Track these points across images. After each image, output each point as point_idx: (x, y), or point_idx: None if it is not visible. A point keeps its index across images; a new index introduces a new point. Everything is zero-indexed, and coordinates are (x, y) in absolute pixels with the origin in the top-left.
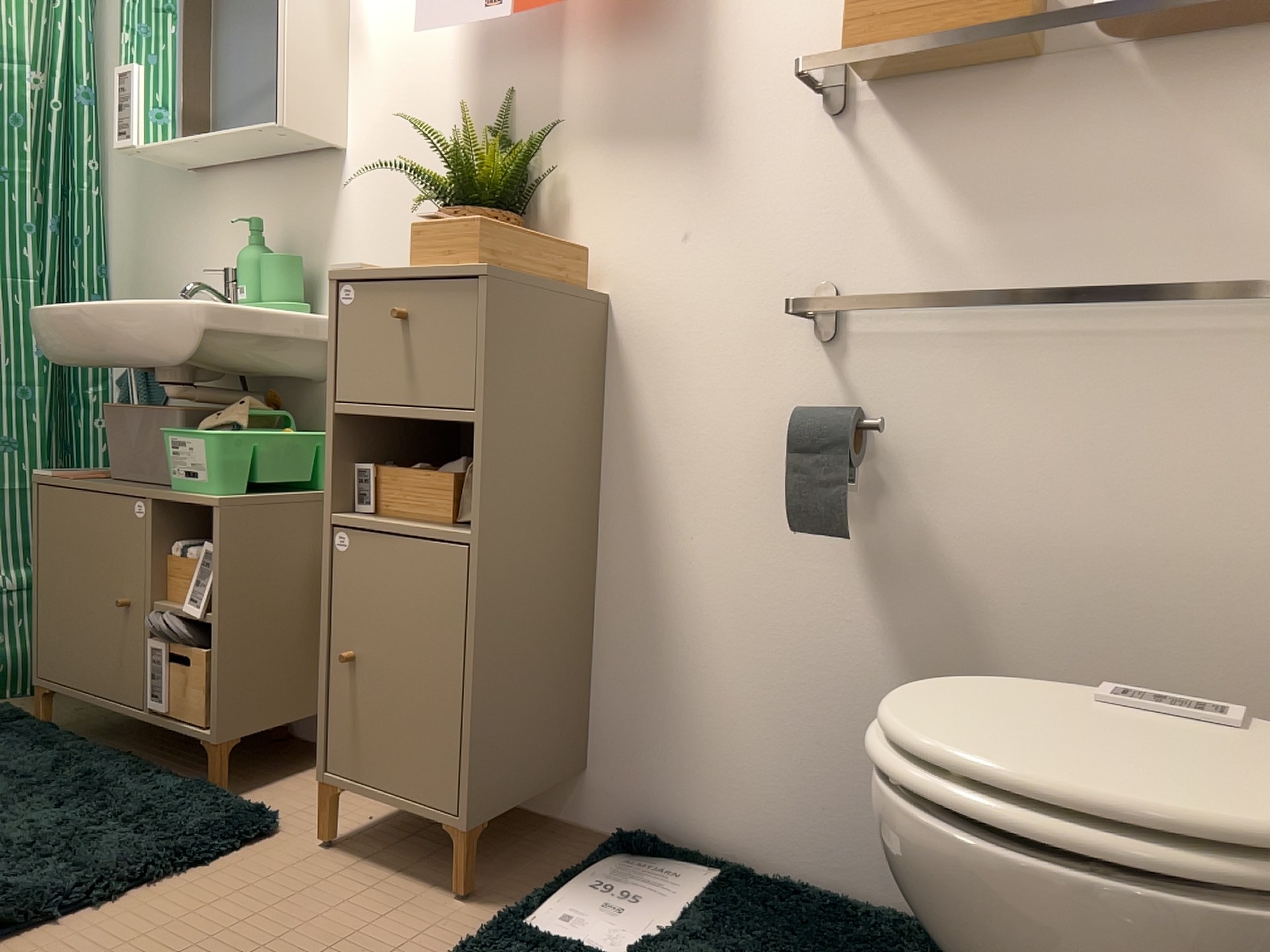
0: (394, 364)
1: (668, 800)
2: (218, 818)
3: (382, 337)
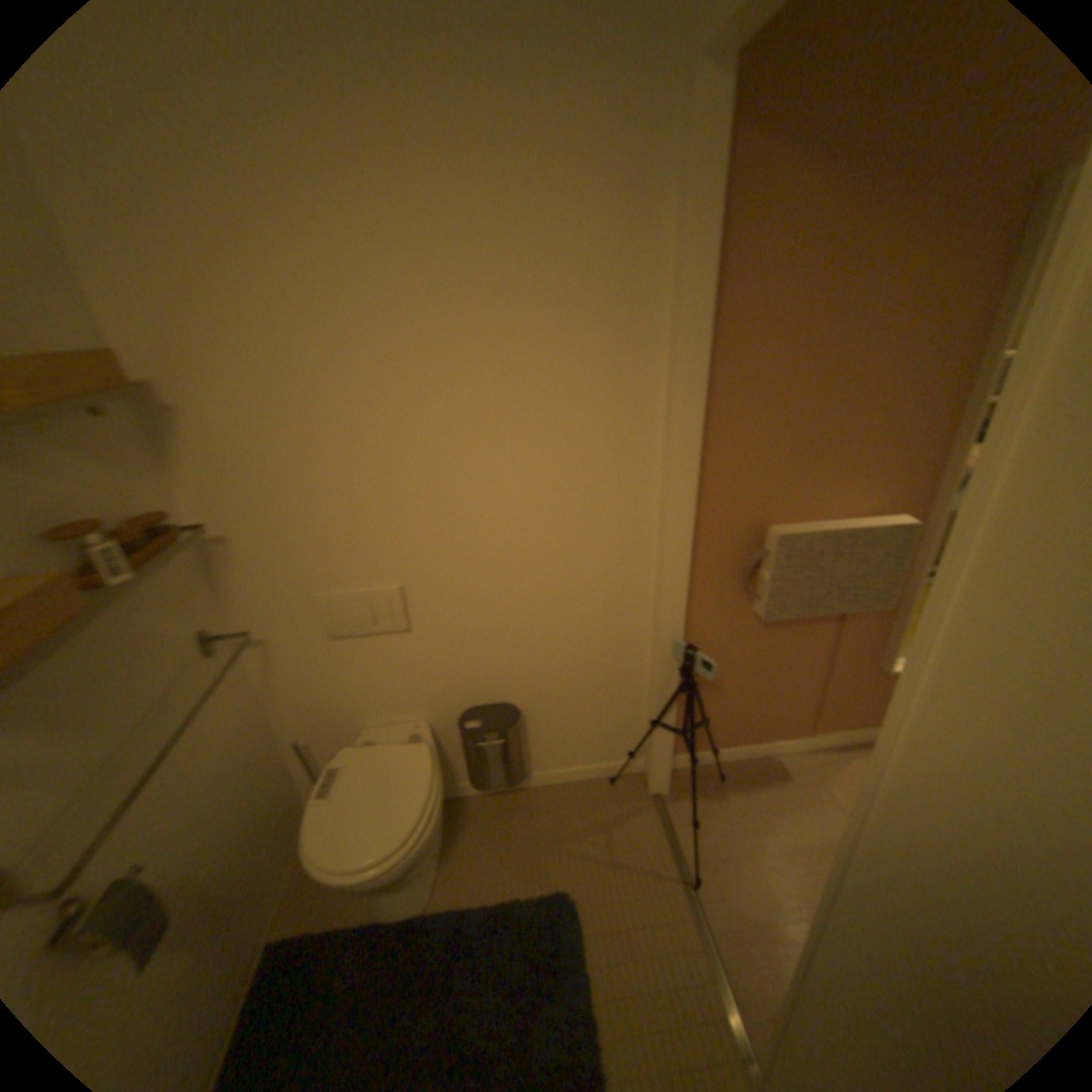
0: None
1: None
2: None
3: None
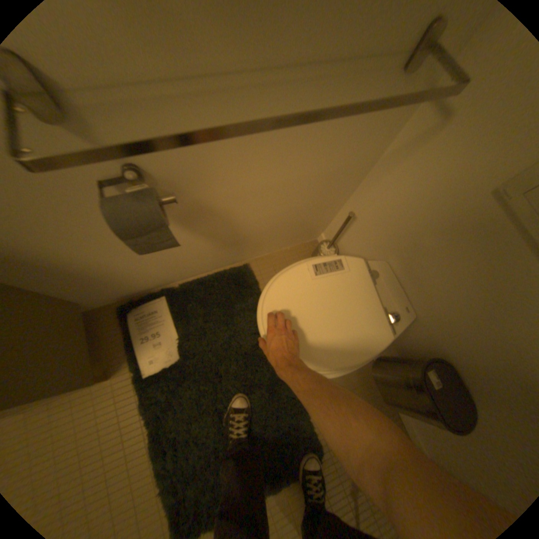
0: None
1: (125, 290)
2: None
3: None
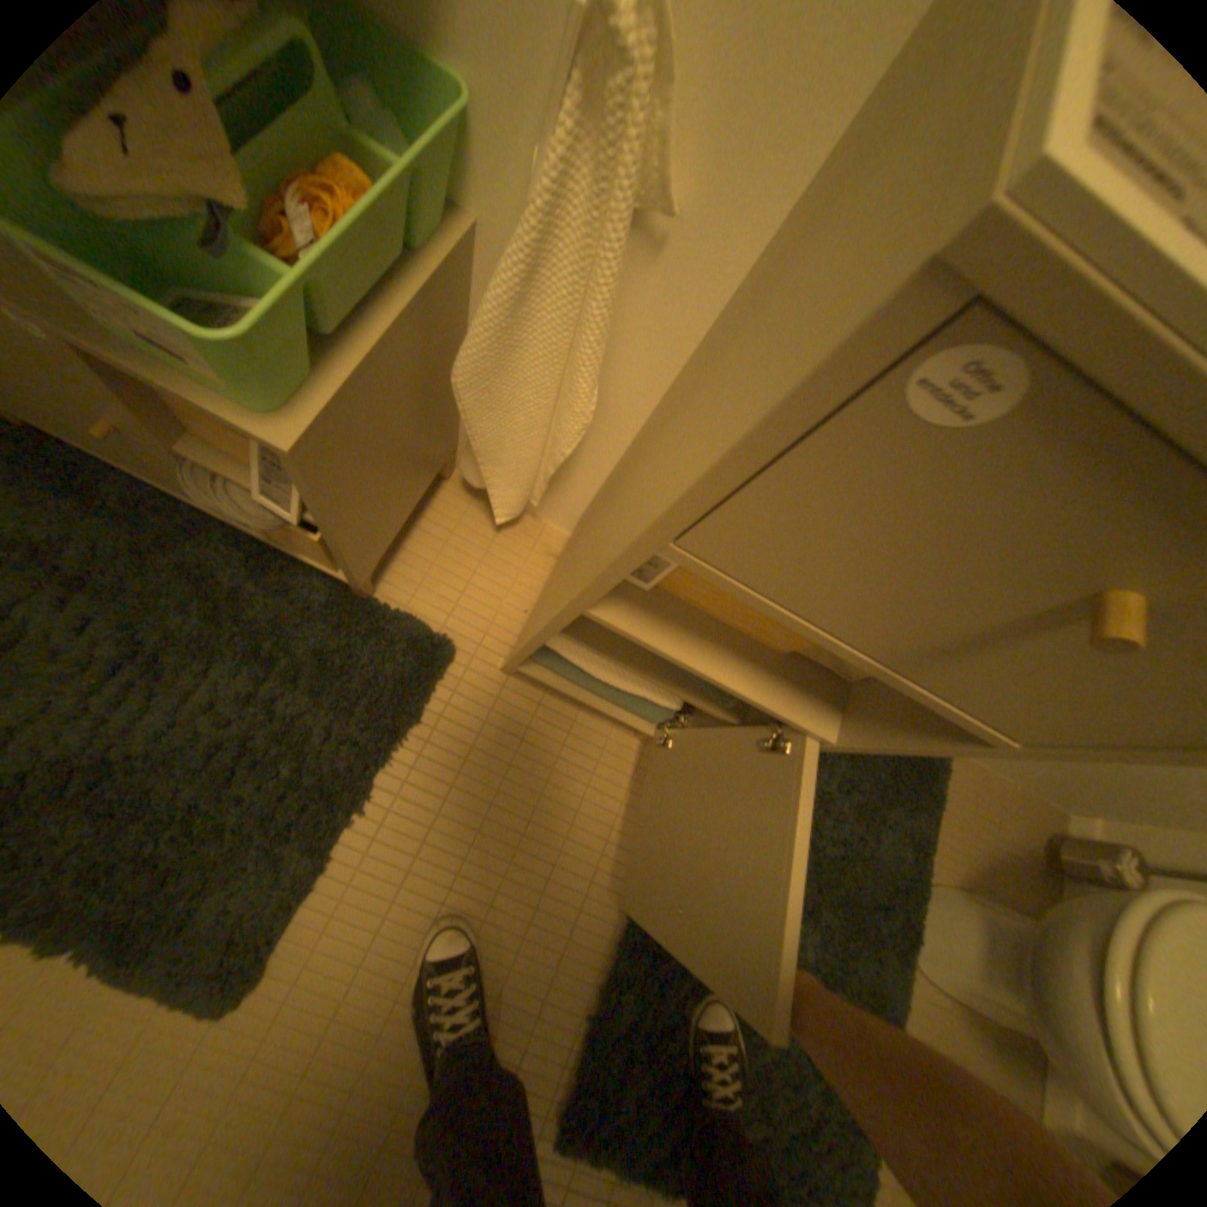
0: (940, 611)
1: None
2: (408, 672)
3: (977, 560)
